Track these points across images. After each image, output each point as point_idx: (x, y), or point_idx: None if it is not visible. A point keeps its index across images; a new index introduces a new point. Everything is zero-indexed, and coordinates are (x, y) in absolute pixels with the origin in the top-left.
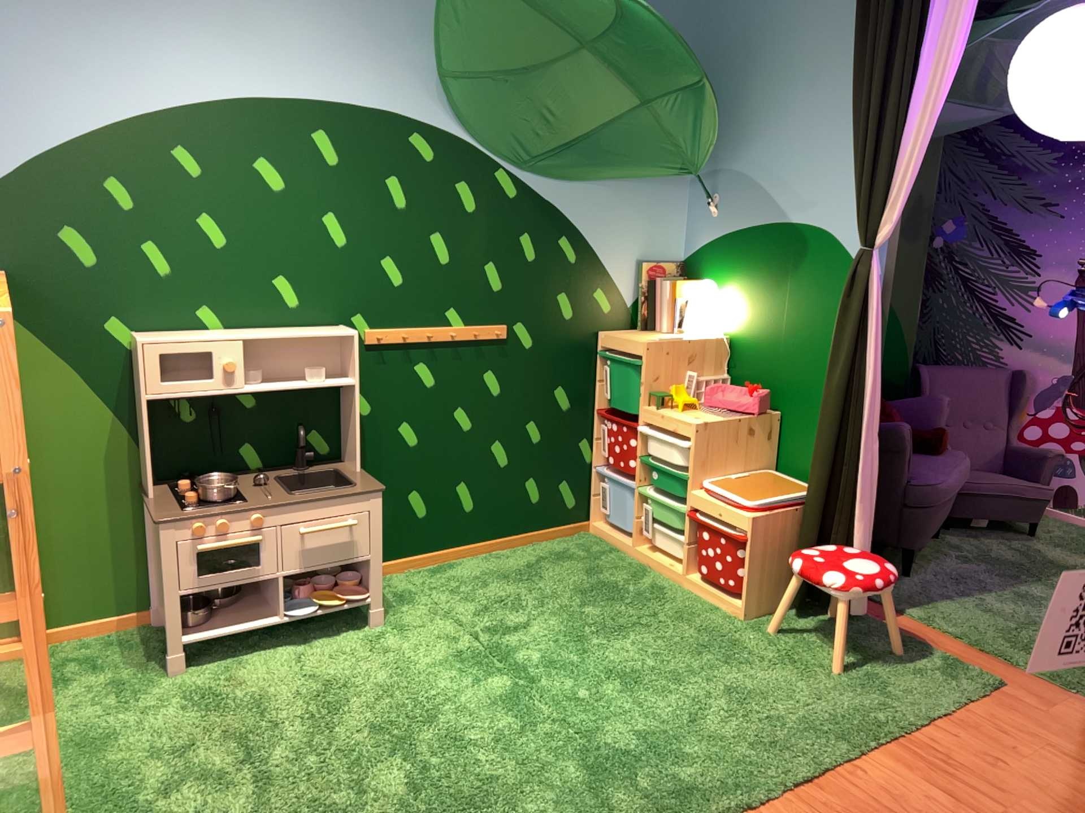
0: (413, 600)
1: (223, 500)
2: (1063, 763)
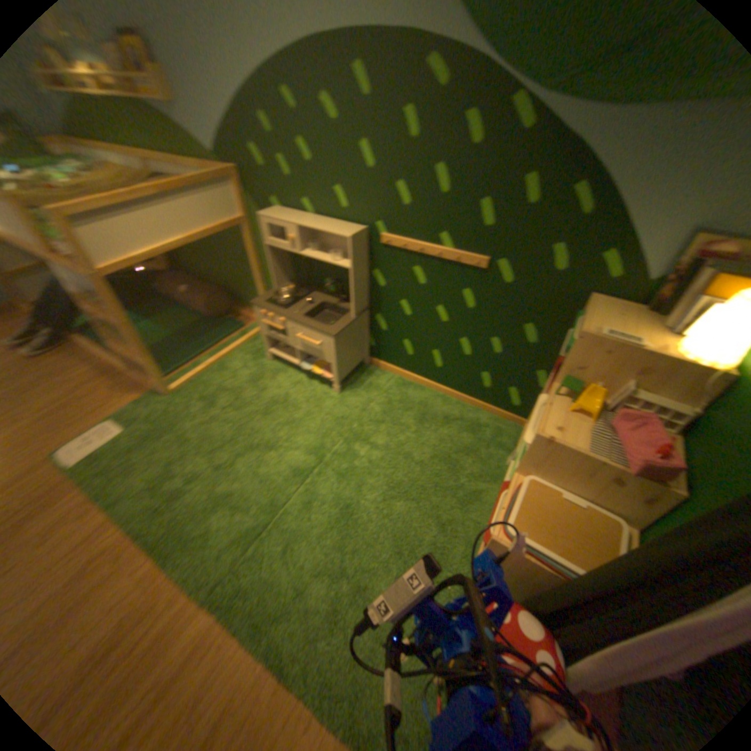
0: (367, 394)
1: (278, 305)
2: None
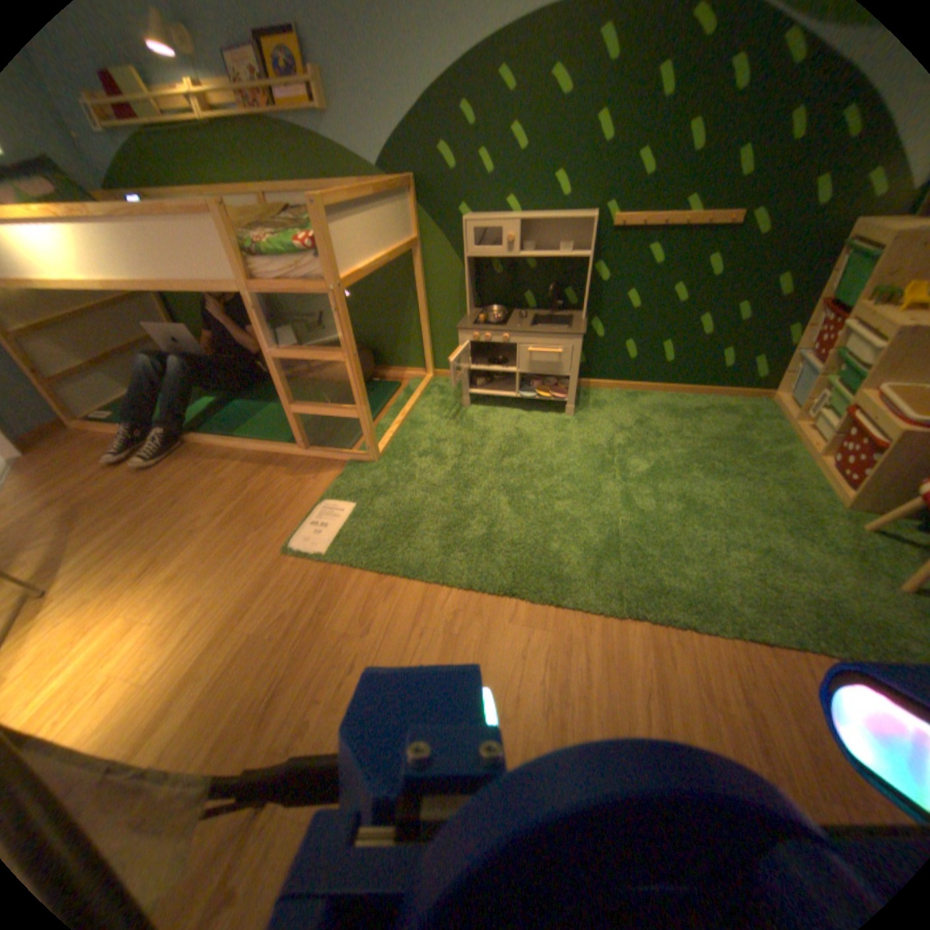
0: (596, 408)
1: (487, 322)
2: None
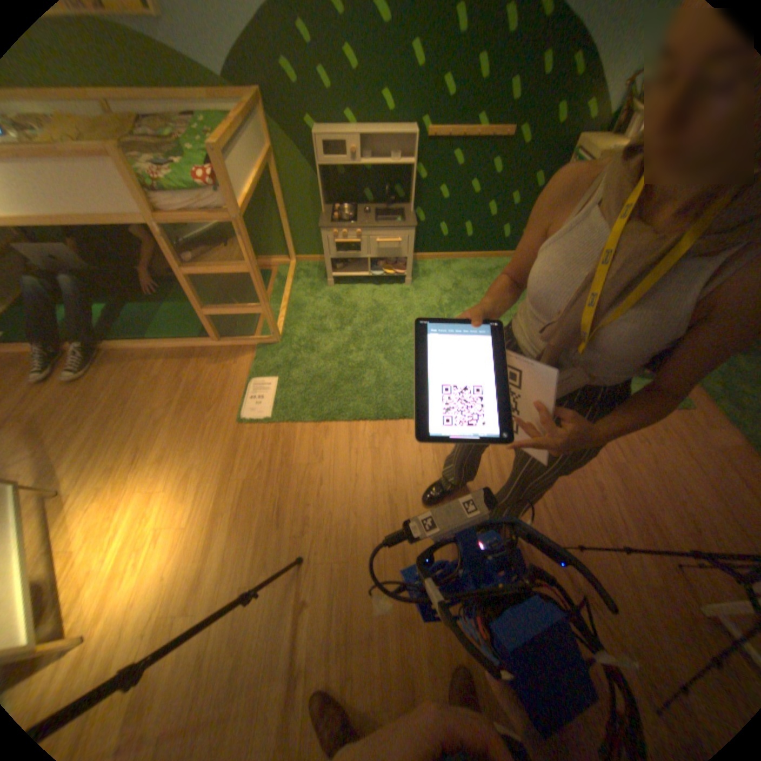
0: (426, 279)
1: (343, 222)
2: (684, 467)
